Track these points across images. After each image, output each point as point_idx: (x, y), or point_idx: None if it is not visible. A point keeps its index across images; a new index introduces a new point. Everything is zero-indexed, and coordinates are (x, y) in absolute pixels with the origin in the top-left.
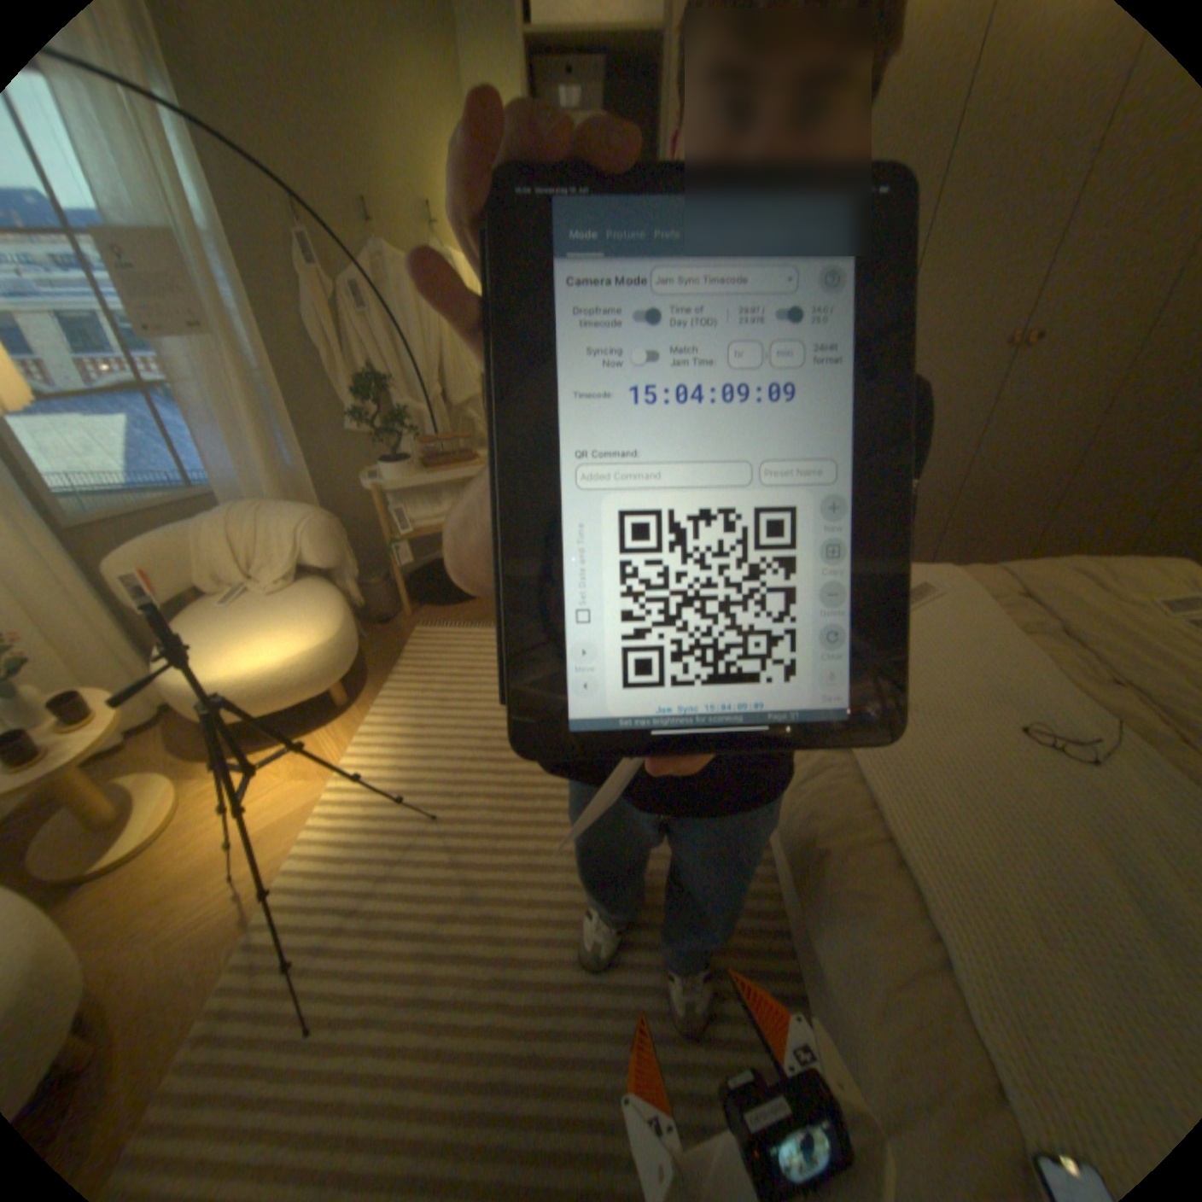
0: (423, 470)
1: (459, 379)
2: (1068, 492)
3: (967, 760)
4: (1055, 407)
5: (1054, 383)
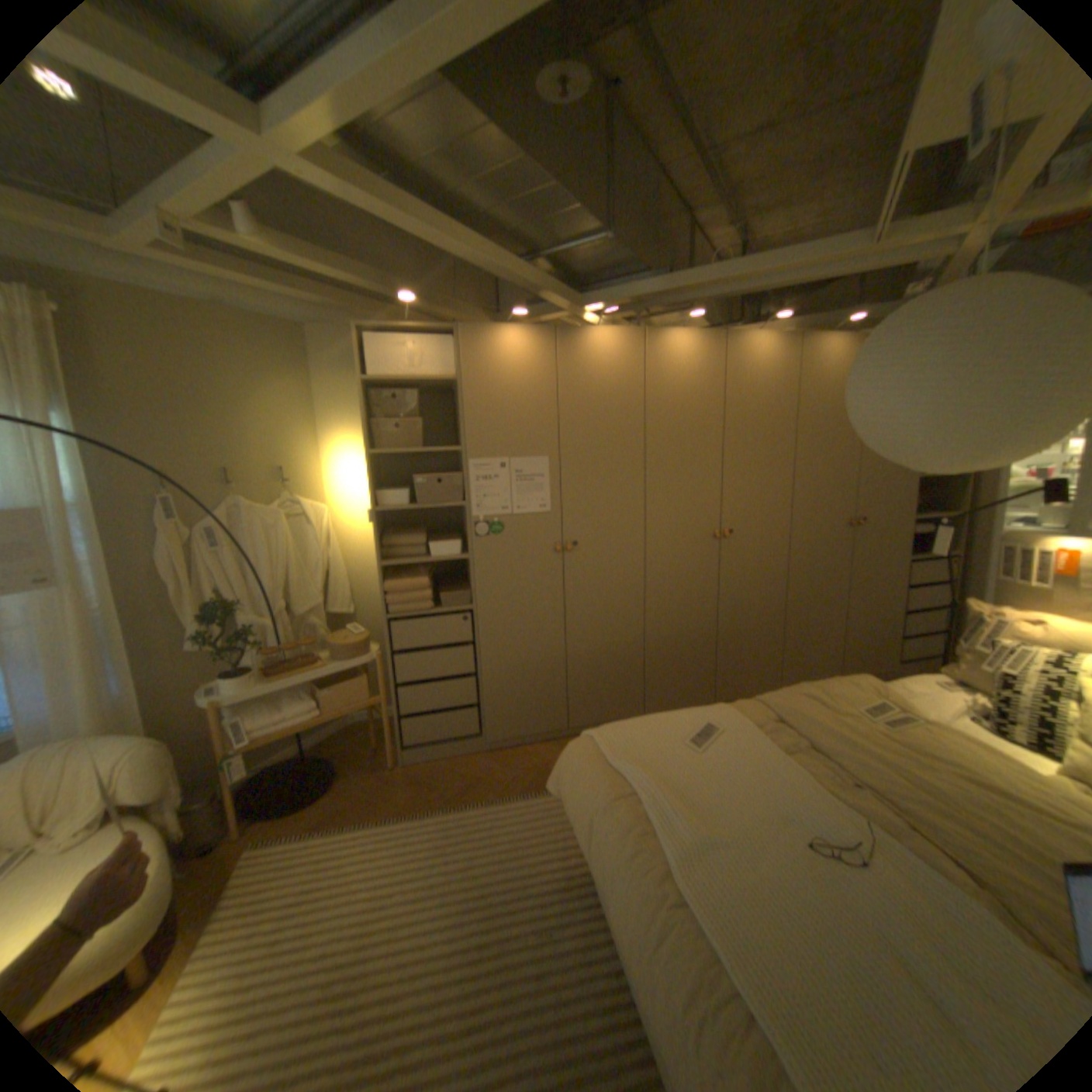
0: (266, 680)
1: (304, 593)
2: (787, 628)
3: (778, 887)
4: (756, 573)
5: (750, 558)
